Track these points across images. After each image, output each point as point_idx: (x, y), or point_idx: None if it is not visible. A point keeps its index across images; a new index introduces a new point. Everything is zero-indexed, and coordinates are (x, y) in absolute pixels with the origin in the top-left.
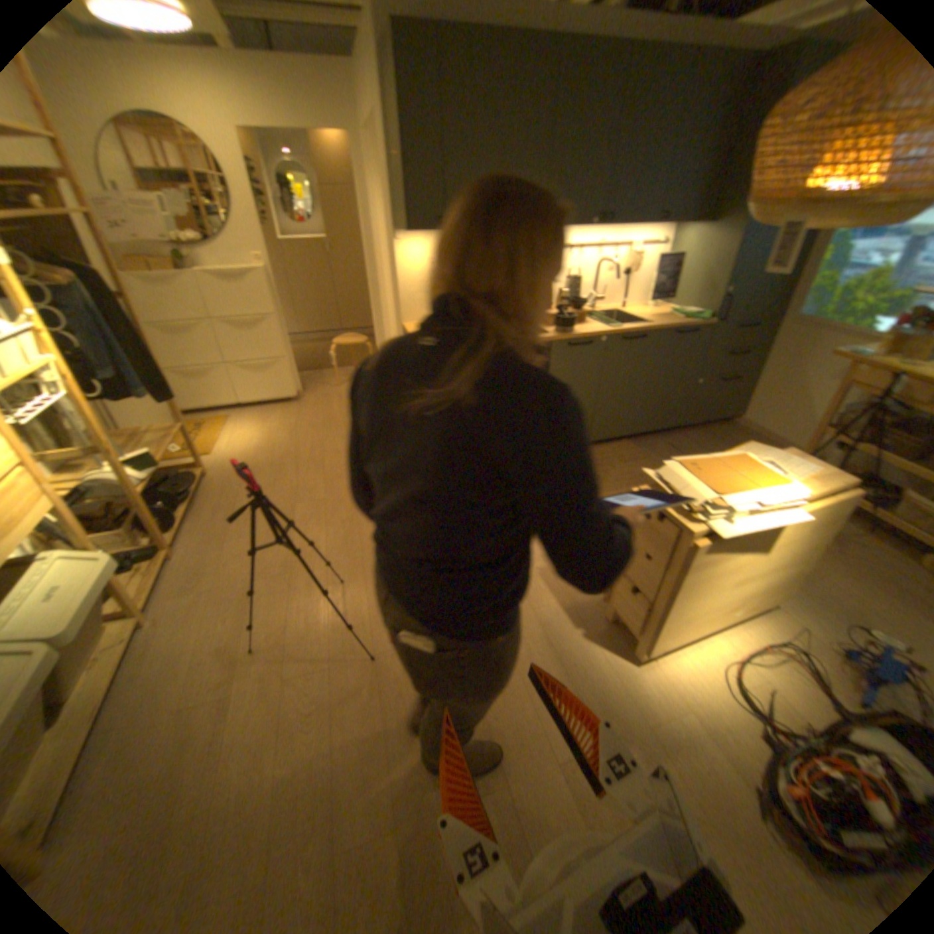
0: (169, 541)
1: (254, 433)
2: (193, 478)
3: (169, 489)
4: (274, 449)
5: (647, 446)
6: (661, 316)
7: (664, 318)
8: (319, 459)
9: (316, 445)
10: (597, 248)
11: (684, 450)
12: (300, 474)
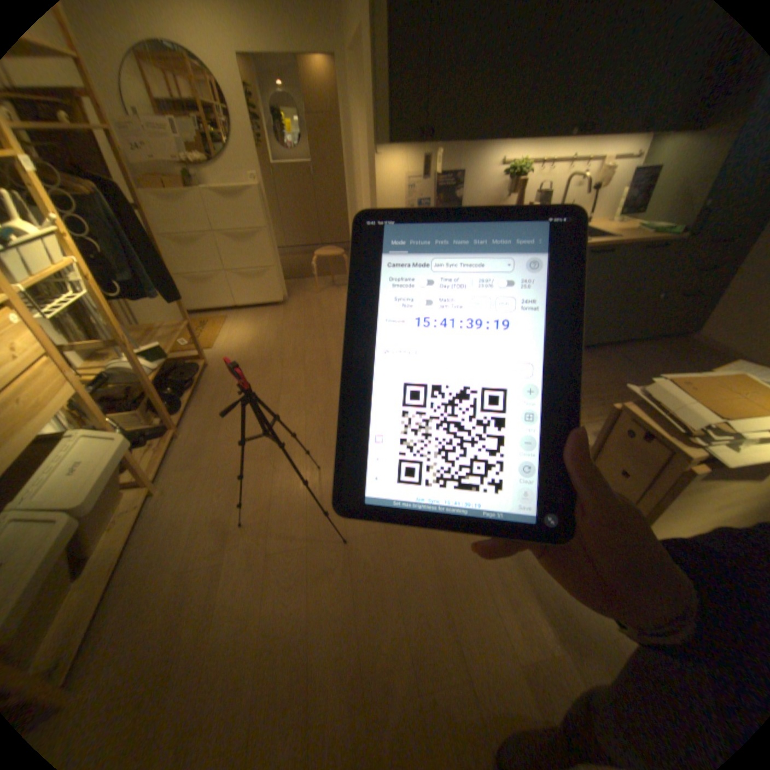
0: (177, 421)
1: (249, 331)
2: (198, 368)
3: (178, 377)
4: (264, 345)
5: (602, 356)
6: (630, 231)
7: (634, 232)
8: (301, 356)
9: (299, 343)
10: (569, 163)
11: (639, 362)
12: (285, 369)
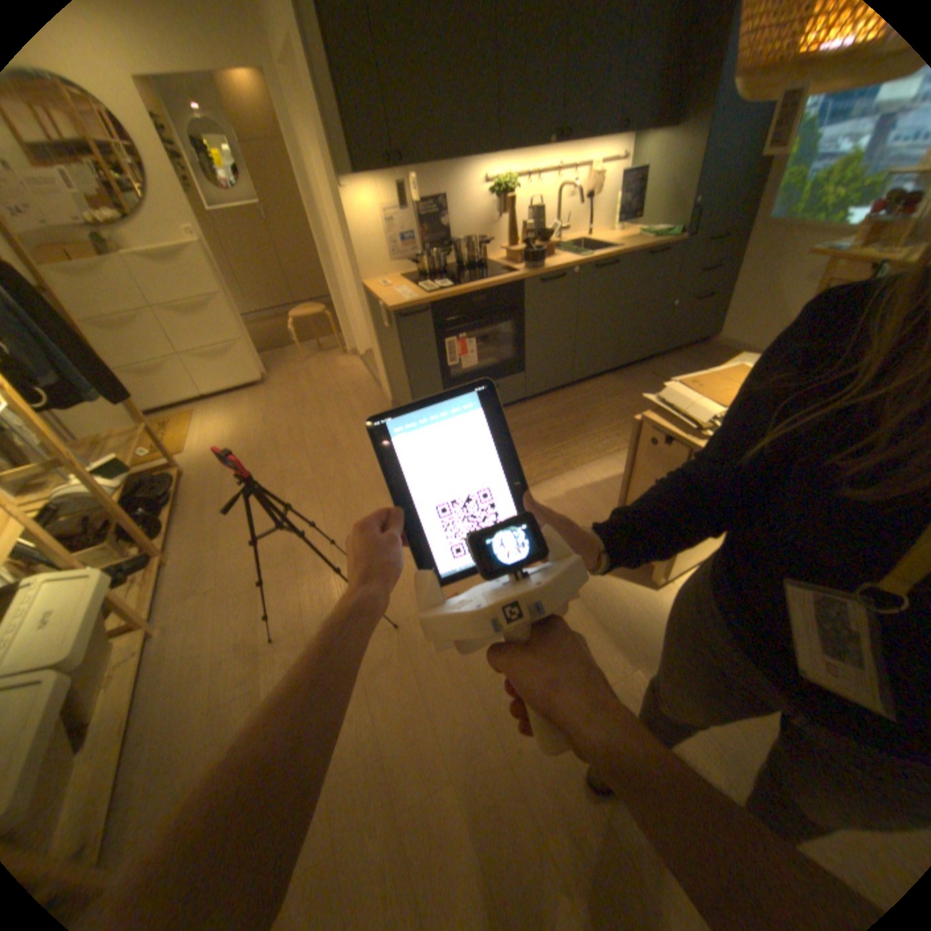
0: (160, 545)
1: (225, 423)
2: (170, 478)
3: (147, 494)
4: (250, 436)
5: (630, 377)
6: (631, 239)
7: (634, 240)
8: (300, 440)
9: (294, 425)
10: (556, 173)
11: (667, 376)
12: (283, 458)
